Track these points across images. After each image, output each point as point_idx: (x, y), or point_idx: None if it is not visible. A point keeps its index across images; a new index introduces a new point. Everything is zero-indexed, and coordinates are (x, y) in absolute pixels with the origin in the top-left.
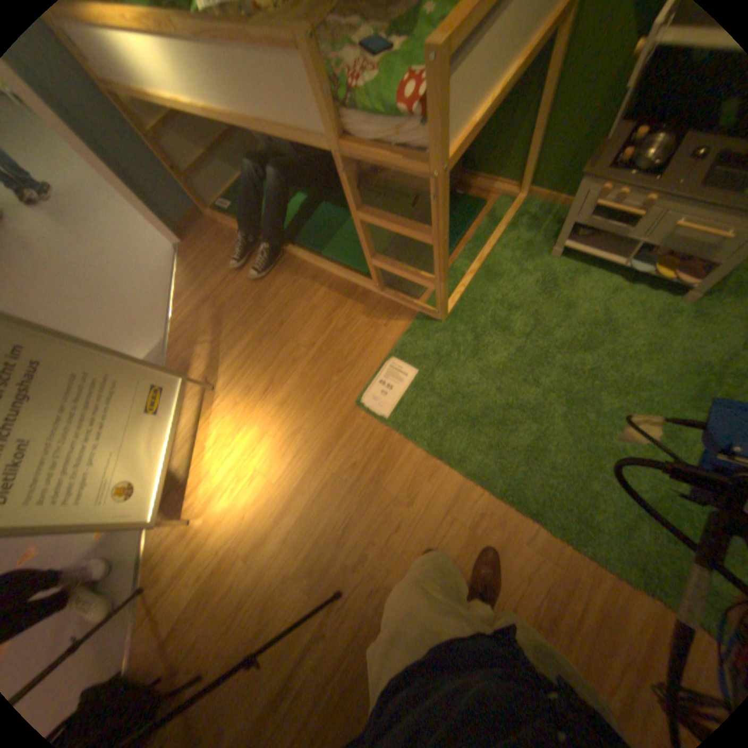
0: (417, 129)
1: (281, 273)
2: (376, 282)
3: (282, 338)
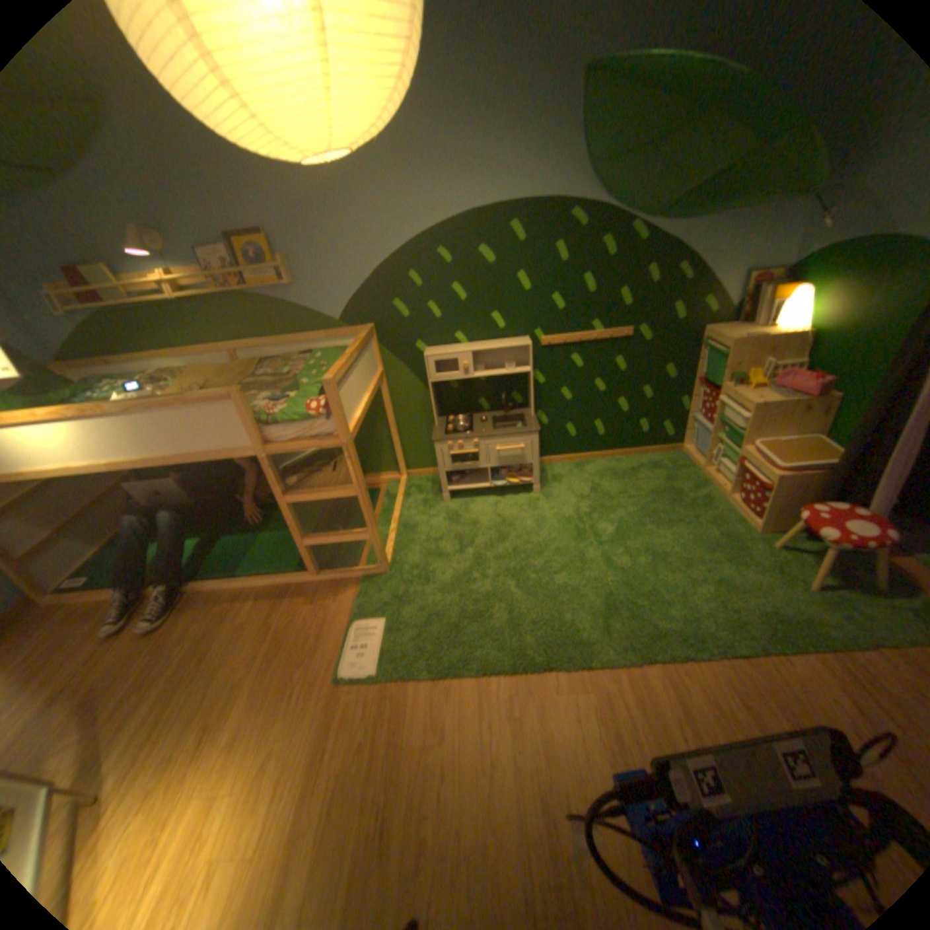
0: (323, 423)
1: (184, 613)
2: (309, 566)
3: (207, 673)
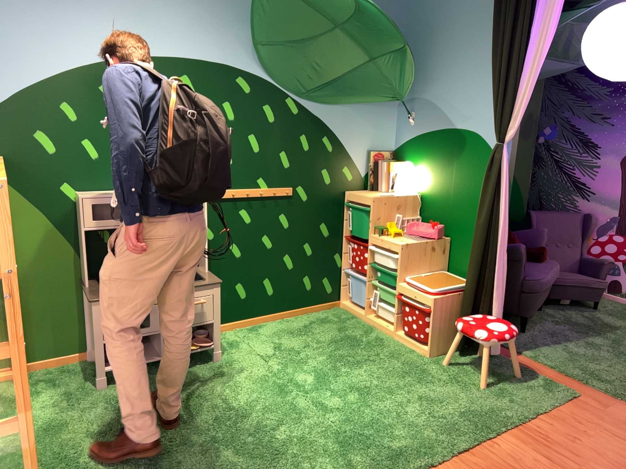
0: None
1: None
2: None
3: None
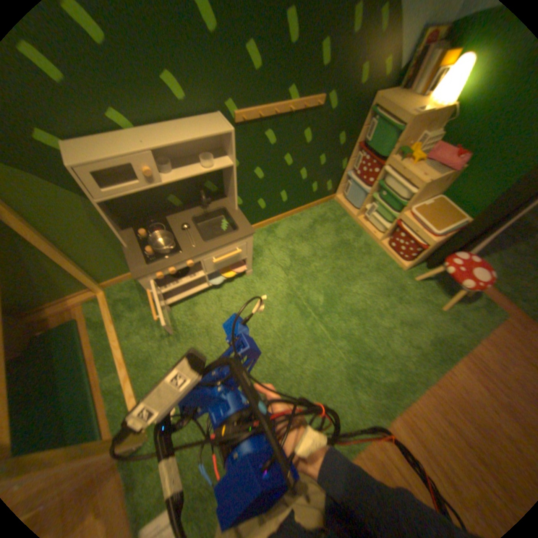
0: None
1: None
2: None
3: None
